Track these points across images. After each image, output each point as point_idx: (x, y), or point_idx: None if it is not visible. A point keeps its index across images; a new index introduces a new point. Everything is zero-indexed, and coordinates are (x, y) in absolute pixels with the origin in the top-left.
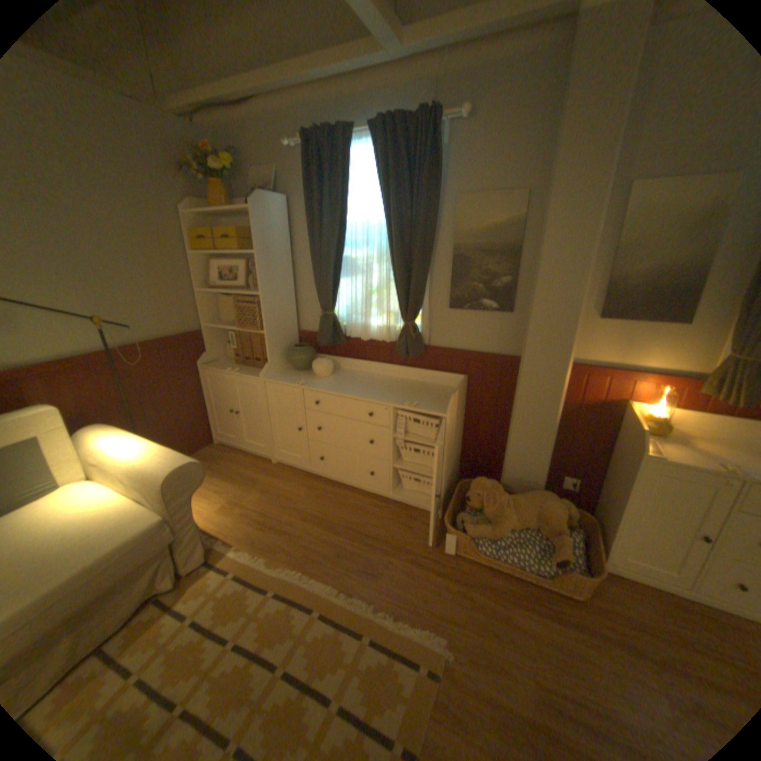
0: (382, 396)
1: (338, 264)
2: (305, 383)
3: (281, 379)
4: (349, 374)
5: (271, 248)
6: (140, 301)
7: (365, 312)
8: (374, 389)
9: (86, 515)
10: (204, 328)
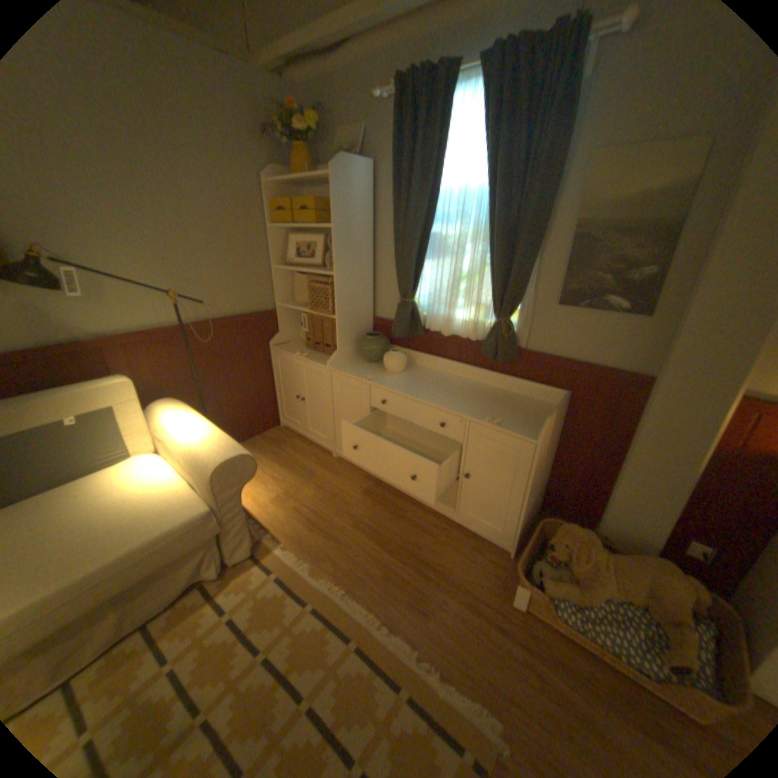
0: (459, 405)
1: (424, 242)
2: (373, 378)
3: (349, 371)
4: (424, 372)
5: (350, 222)
6: (217, 276)
7: (450, 301)
8: (451, 394)
9: (144, 492)
10: (278, 307)
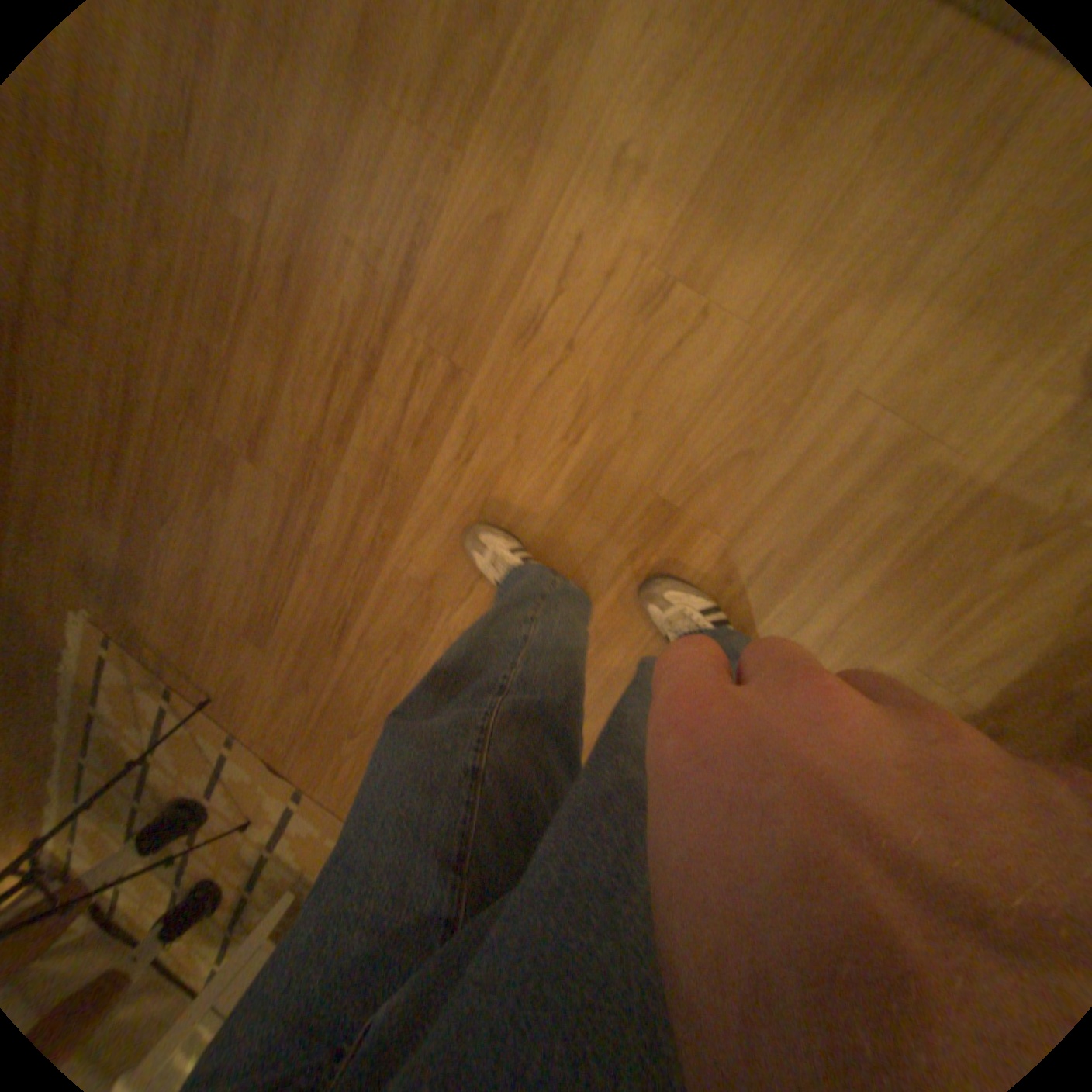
0: None
1: None
2: None
3: None
4: None
5: None
6: None
7: None
8: None
9: None
10: None
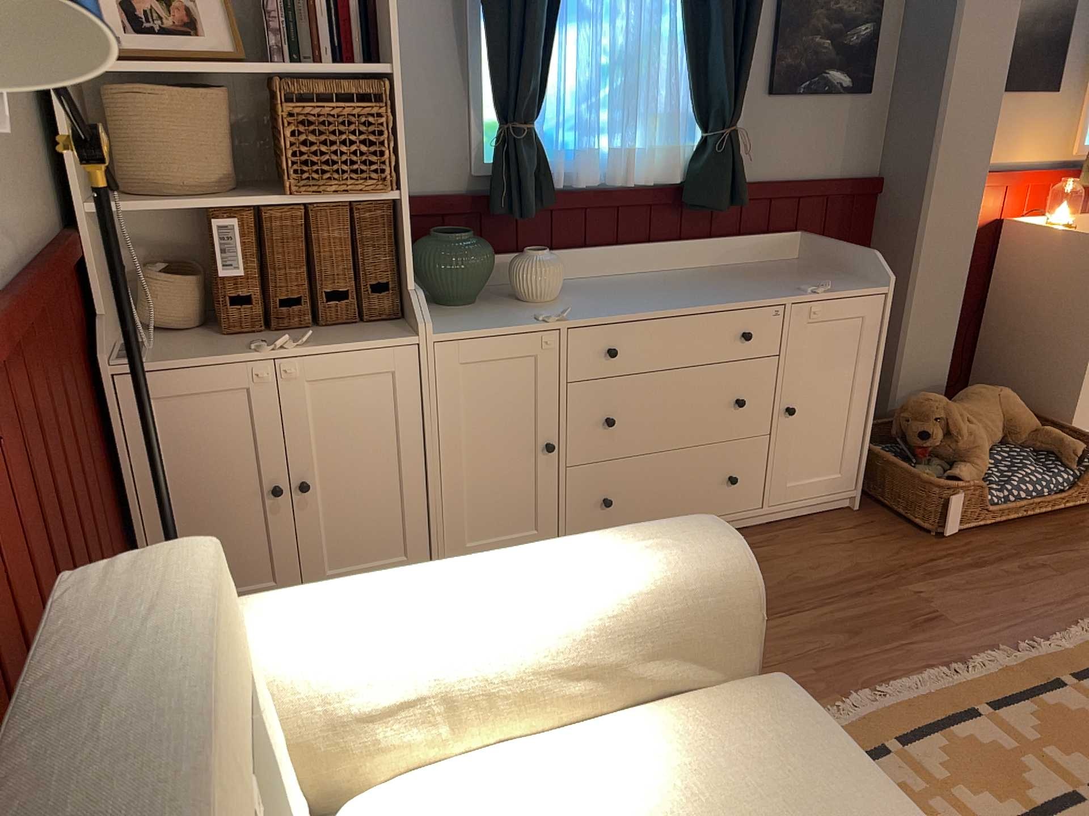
0: (745, 292)
1: None
2: (555, 314)
3: (478, 324)
4: (574, 283)
5: None
6: None
7: (630, 112)
8: (696, 288)
9: (628, 799)
10: (85, 221)
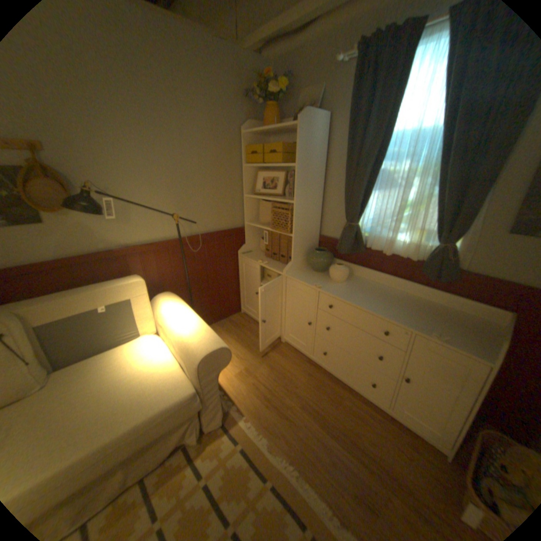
0: (403, 318)
1: (372, 177)
2: (321, 286)
3: (301, 278)
4: (363, 282)
5: (310, 161)
6: (206, 203)
7: (395, 227)
8: (392, 305)
9: (148, 369)
10: (246, 225)
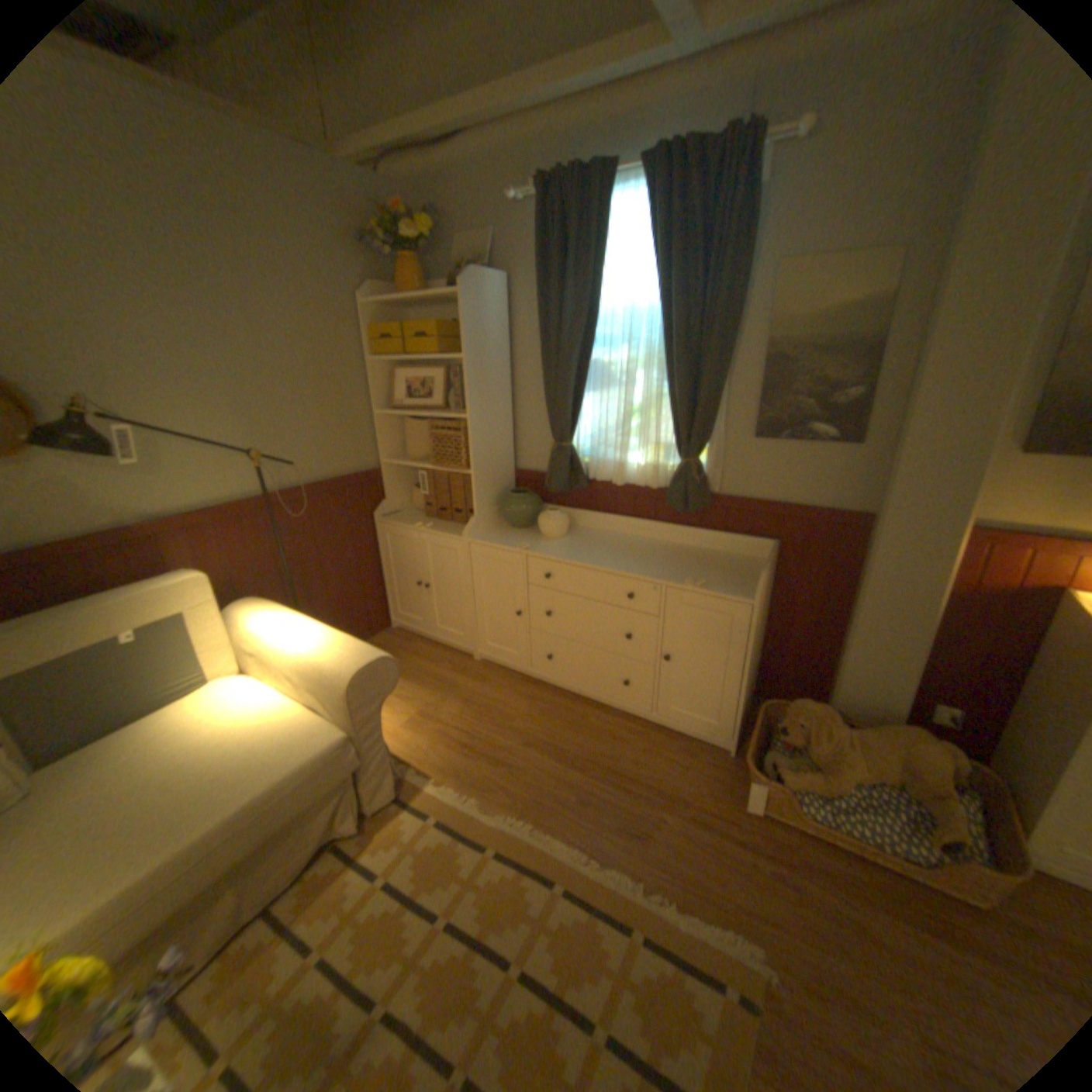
0: (648, 570)
1: (581, 372)
2: (529, 547)
3: (494, 540)
4: (591, 534)
5: (484, 351)
6: (306, 428)
7: (622, 443)
8: (634, 557)
9: (248, 723)
10: (384, 465)
